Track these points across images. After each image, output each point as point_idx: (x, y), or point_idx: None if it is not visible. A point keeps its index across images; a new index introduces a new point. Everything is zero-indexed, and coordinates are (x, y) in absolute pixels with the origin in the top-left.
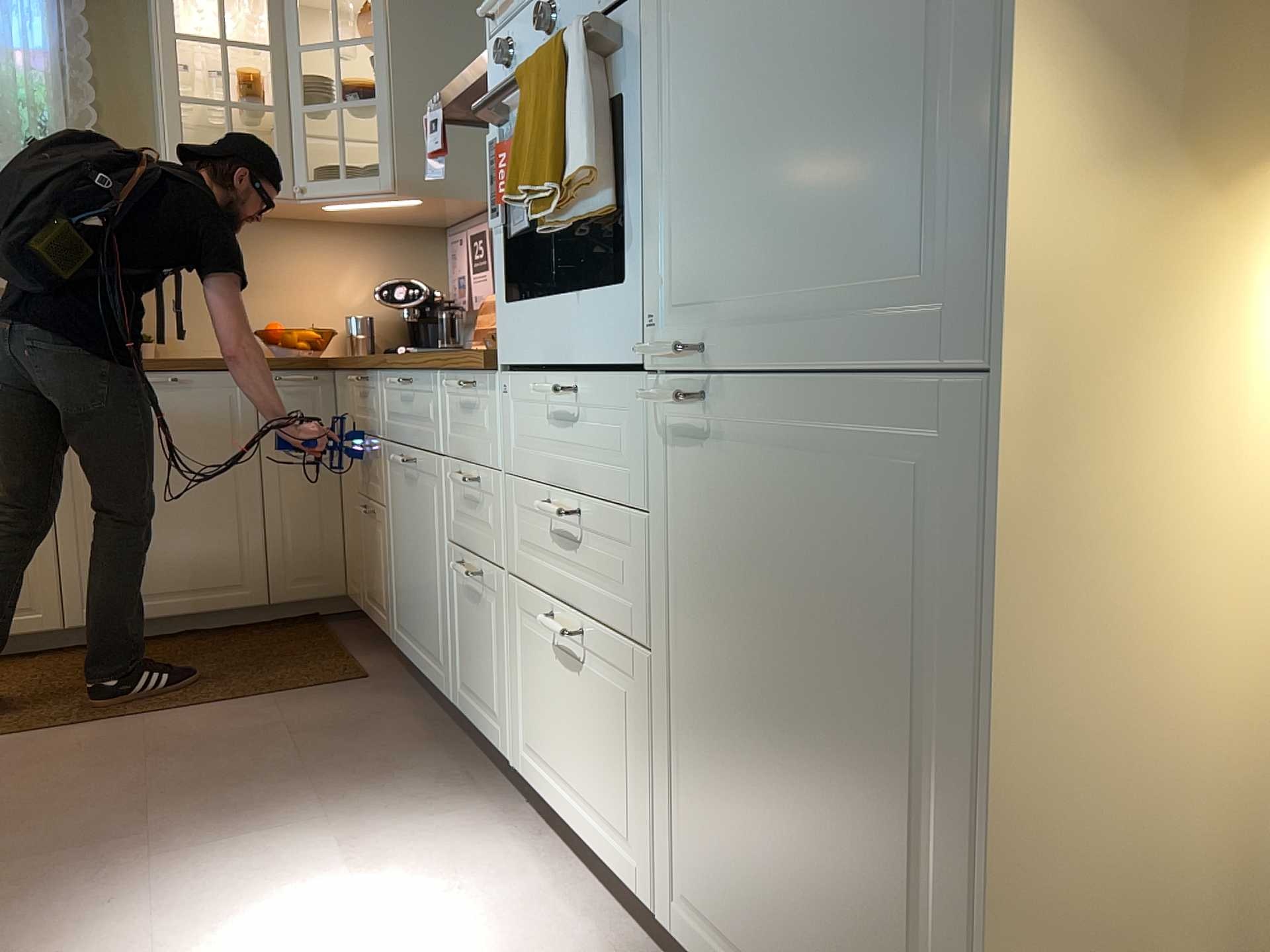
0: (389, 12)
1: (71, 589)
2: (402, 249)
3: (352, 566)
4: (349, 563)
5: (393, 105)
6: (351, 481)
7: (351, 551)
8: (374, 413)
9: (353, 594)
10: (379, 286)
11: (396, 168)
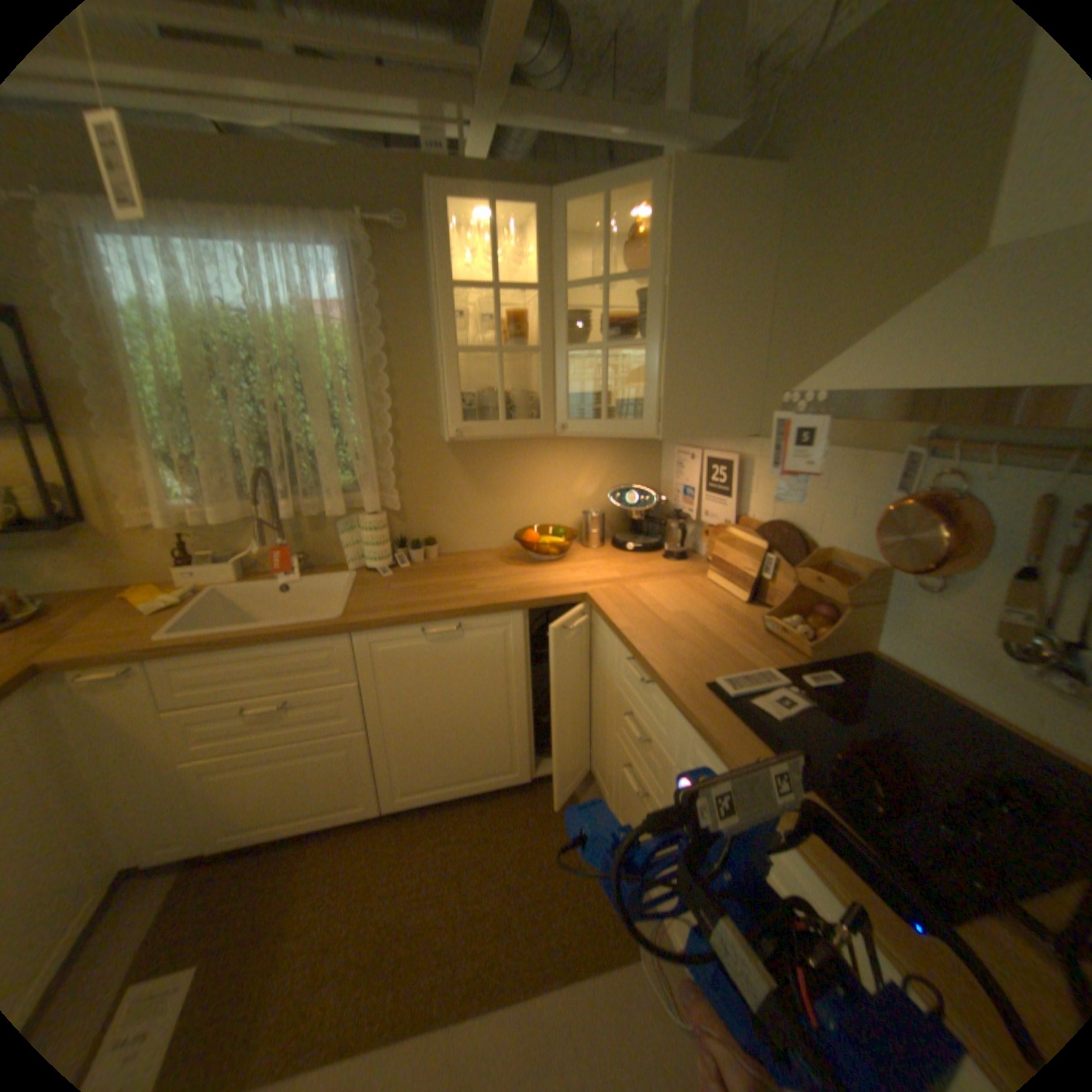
0: (670, 241)
1: (384, 789)
2: (627, 450)
3: (600, 767)
4: (596, 758)
5: (665, 348)
6: (607, 712)
7: (600, 756)
8: (662, 725)
9: (600, 786)
10: (607, 482)
11: (661, 413)
